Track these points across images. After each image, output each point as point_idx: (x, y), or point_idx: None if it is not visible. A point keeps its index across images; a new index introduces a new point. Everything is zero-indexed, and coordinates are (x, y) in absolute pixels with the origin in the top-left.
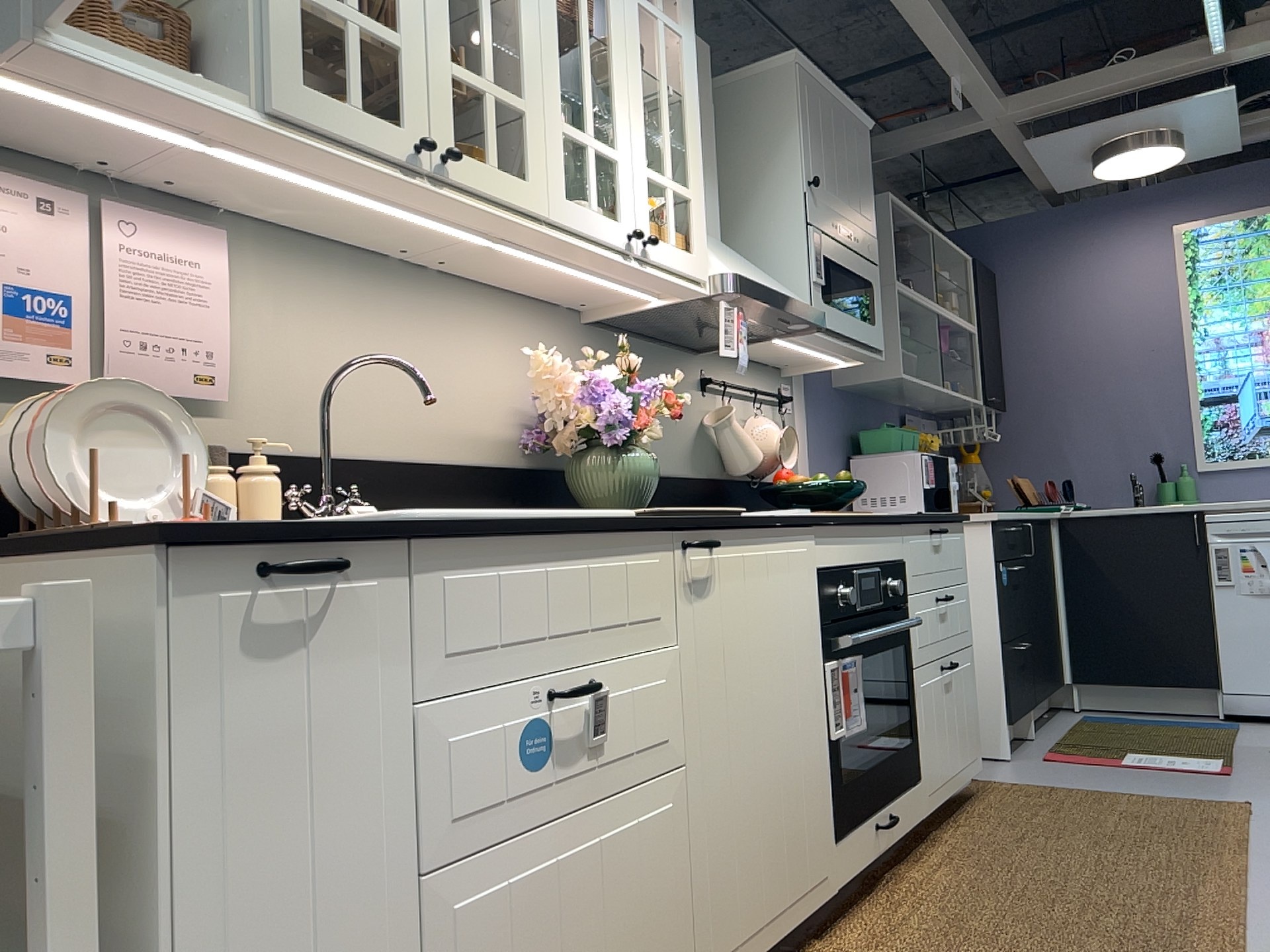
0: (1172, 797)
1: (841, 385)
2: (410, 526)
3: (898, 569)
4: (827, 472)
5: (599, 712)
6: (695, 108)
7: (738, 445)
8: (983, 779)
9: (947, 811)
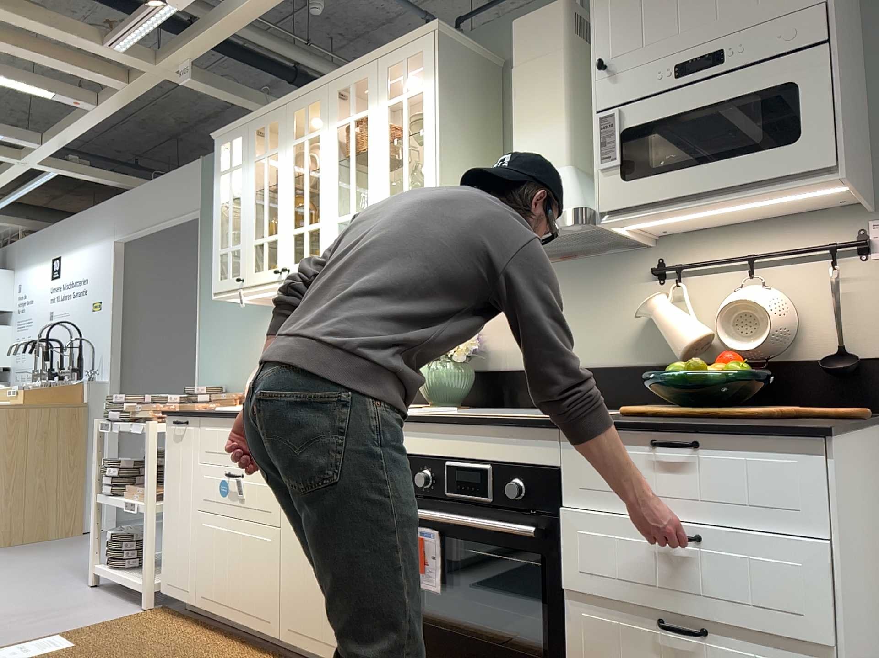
0: None
1: None
2: (196, 413)
3: (538, 474)
4: None
5: (240, 486)
6: (430, 132)
7: (664, 331)
8: None
9: None
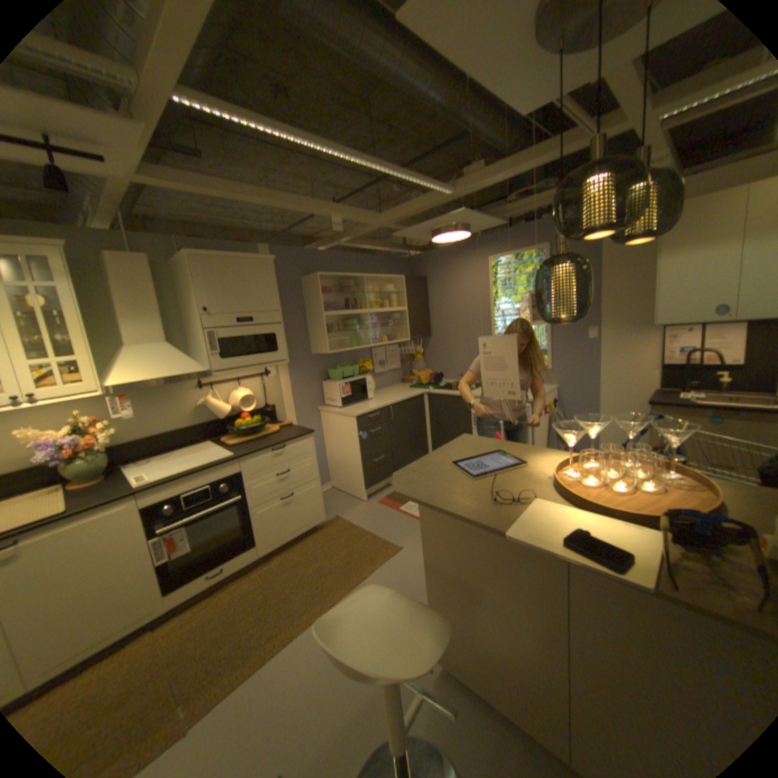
0: (381, 540)
1: (313, 353)
2: None
3: (232, 478)
4: (305, 391)
5: None
6: (75, 316)
7: (214, 409)
8: (339, 517)
9: (298, 540)
